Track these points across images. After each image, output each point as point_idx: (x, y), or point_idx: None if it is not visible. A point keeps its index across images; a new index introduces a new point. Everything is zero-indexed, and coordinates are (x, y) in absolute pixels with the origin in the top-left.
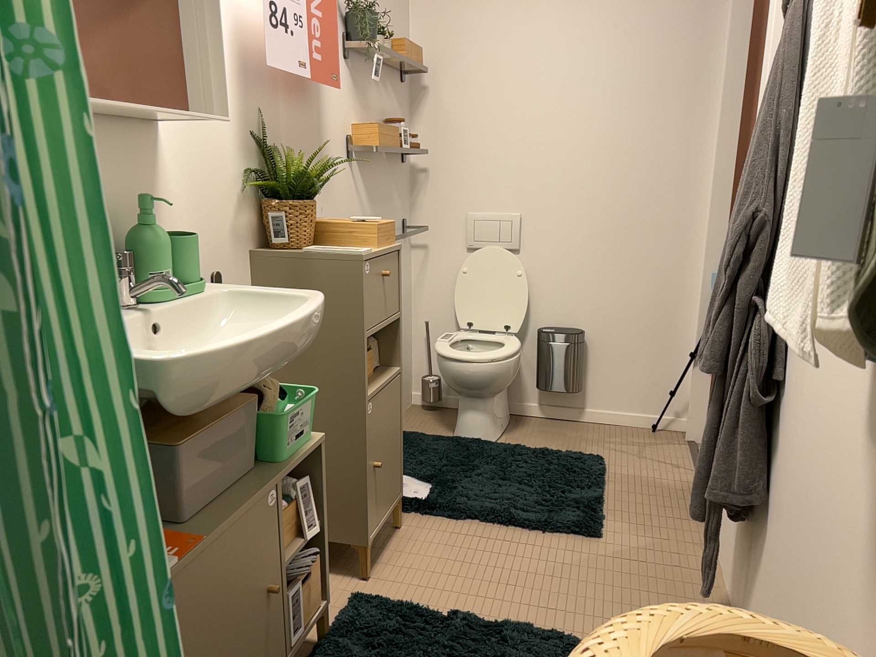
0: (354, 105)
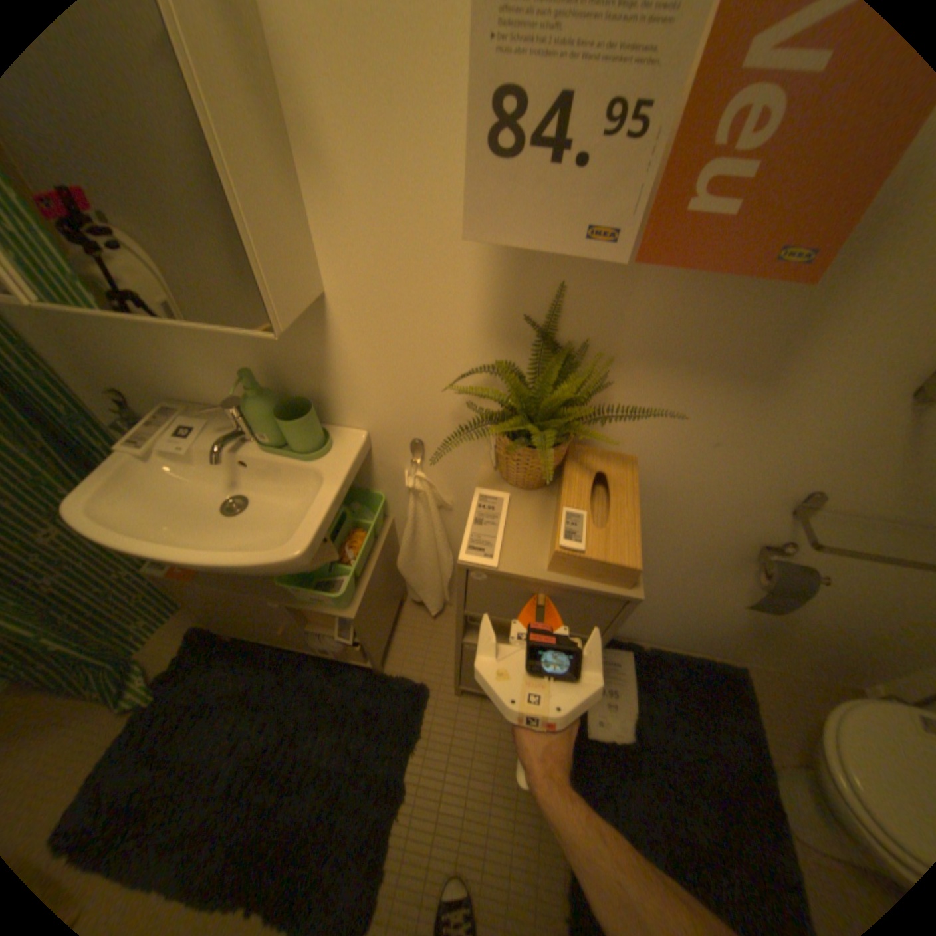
0: None
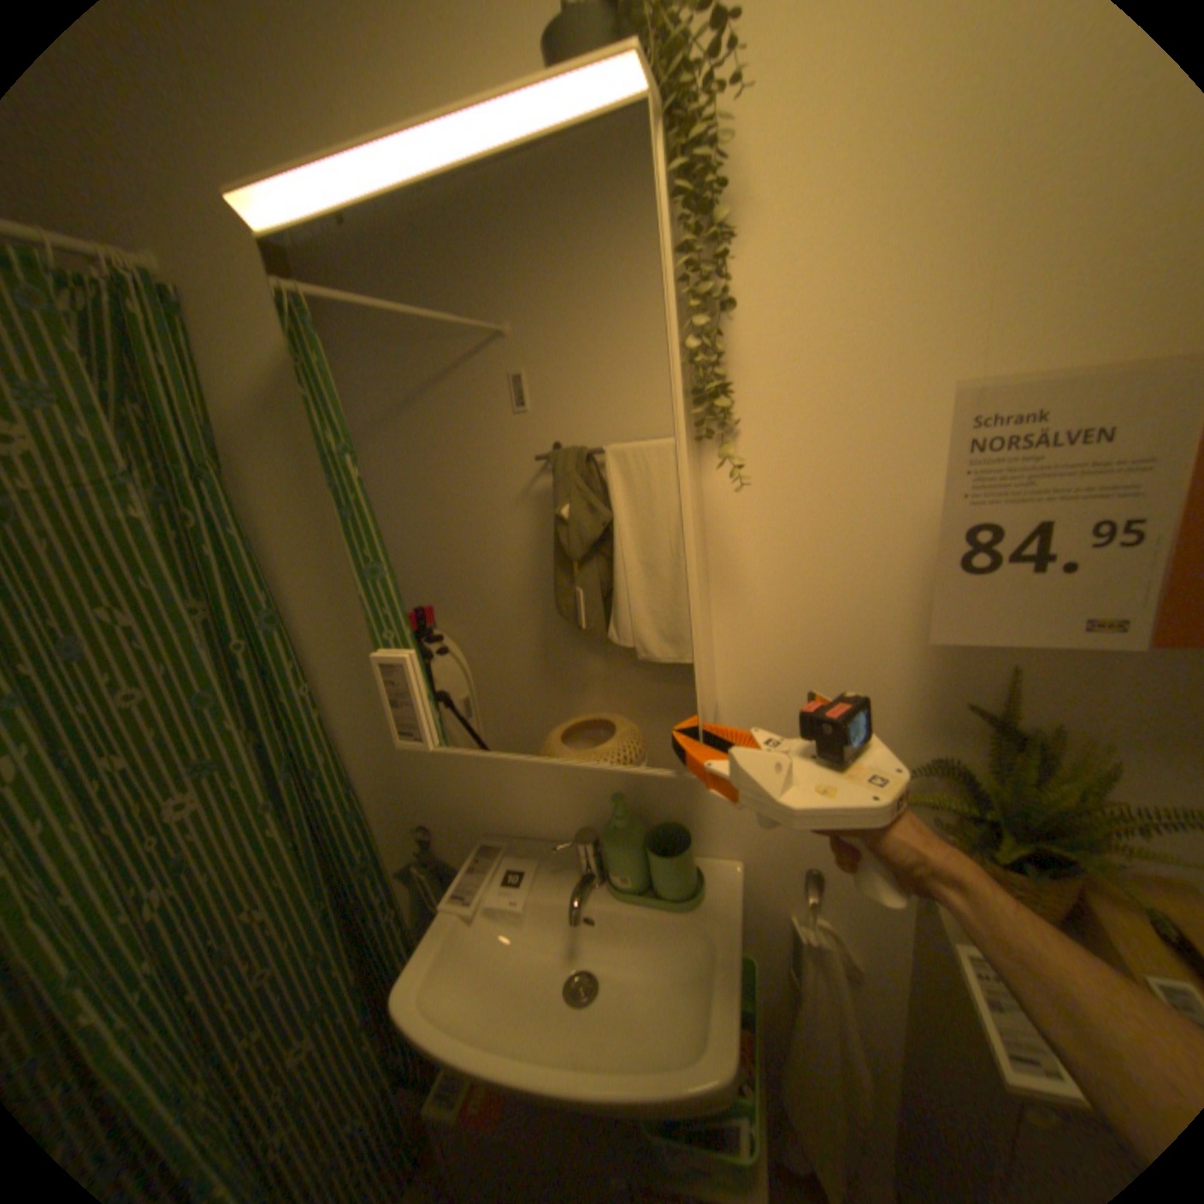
0: None
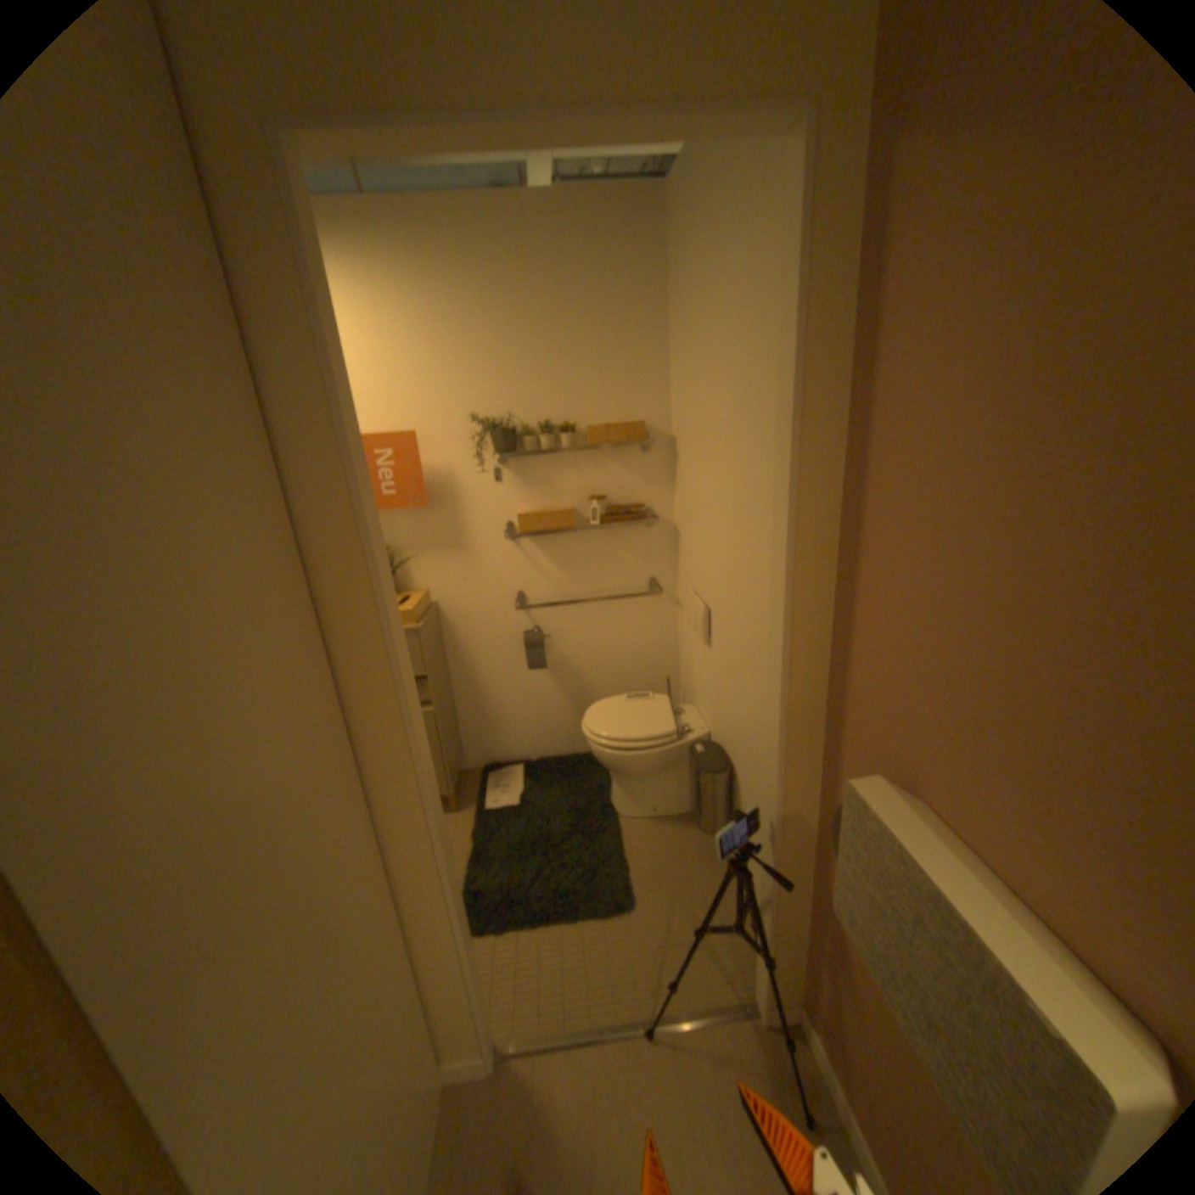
0: (518, 494)
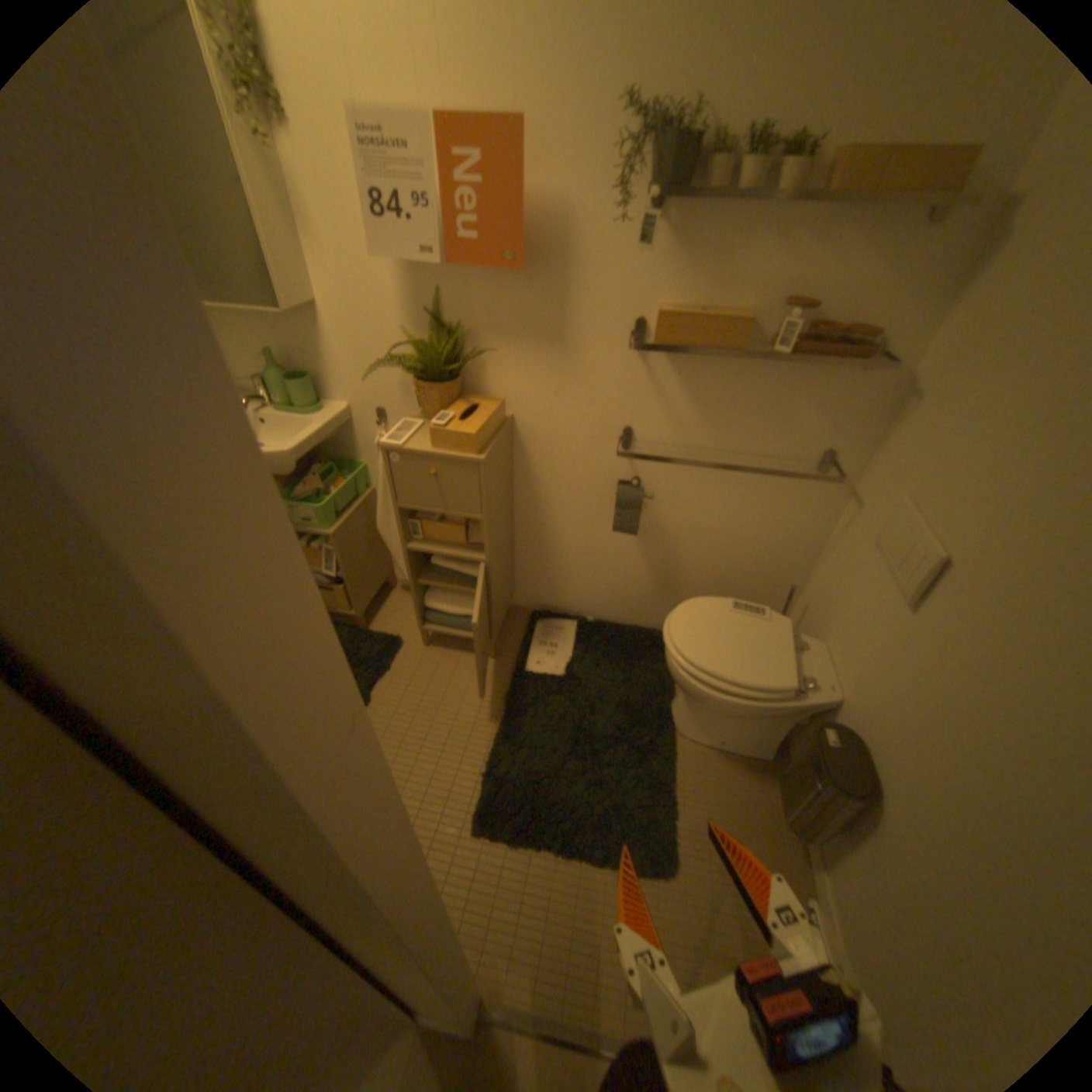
0: (667, 267)
